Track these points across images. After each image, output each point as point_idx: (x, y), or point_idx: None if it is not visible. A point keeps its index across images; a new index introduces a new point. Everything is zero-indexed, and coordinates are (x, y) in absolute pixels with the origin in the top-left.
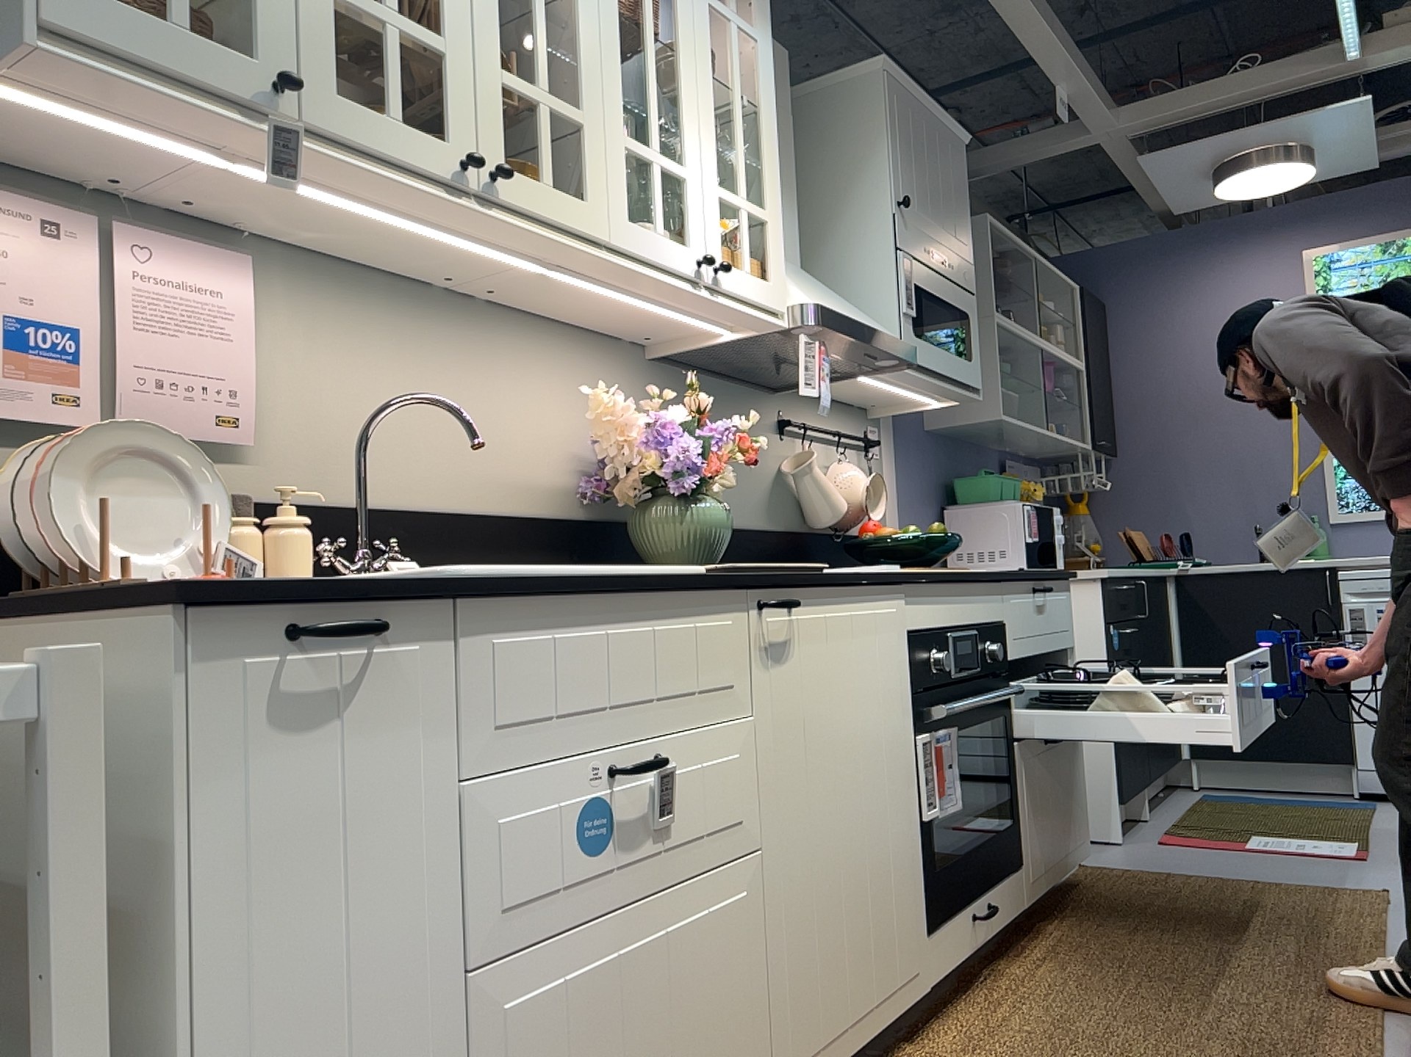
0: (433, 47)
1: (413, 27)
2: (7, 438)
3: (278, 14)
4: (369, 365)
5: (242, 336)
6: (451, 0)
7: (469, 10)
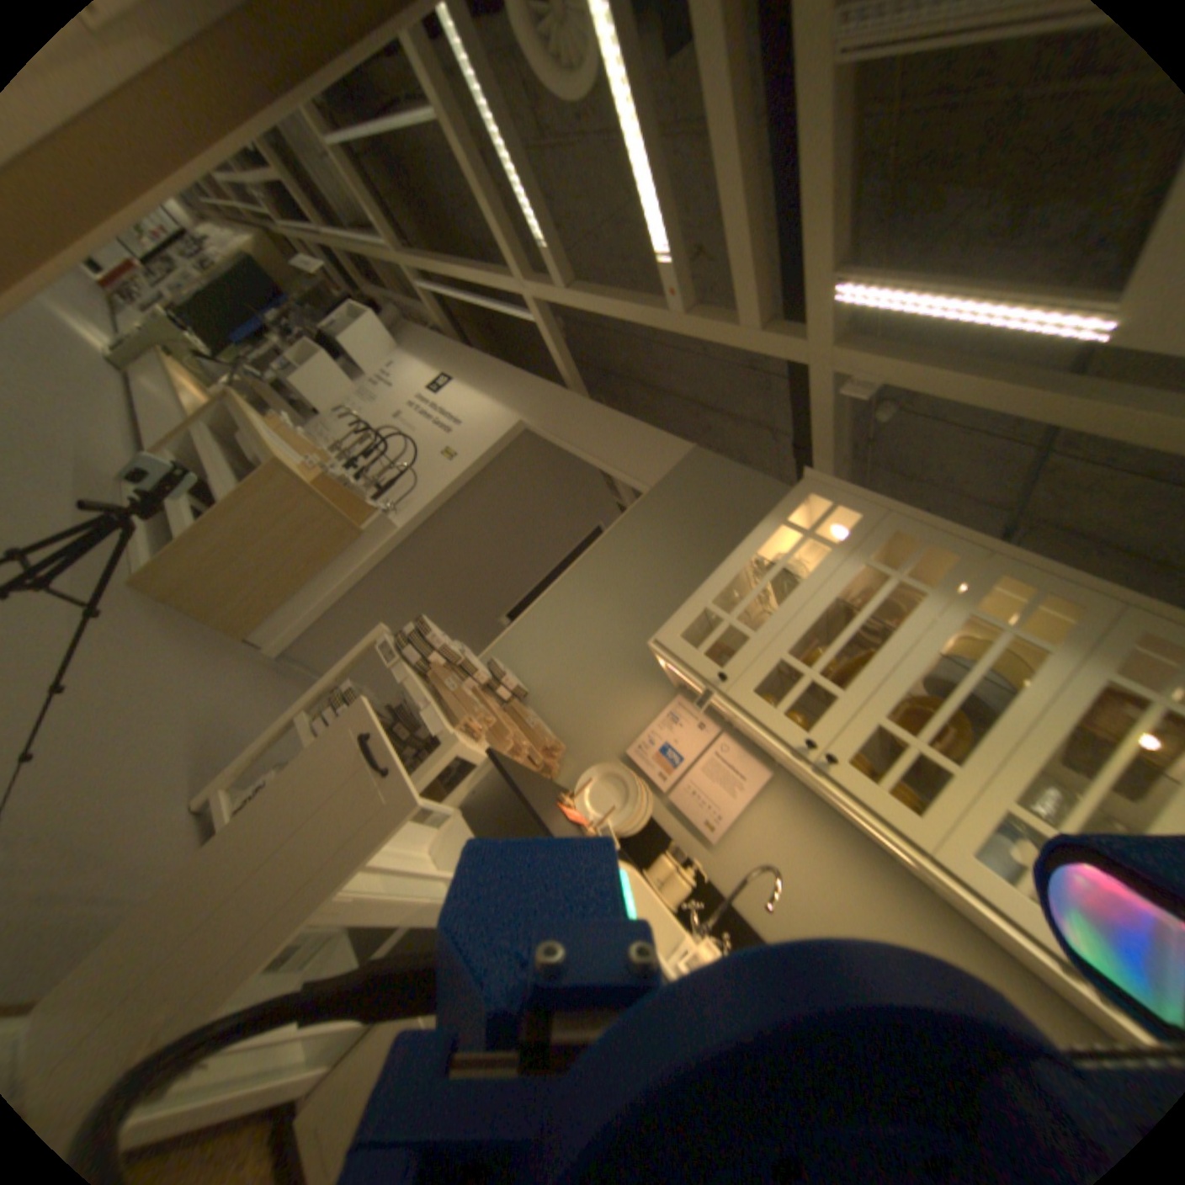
0: (834, 694)
1: (825, 682)
2: (642, 779)
3: (746, 660)
4: (812, 866)
5: (743, 802)
6: (866, 679)
7: (878, 686)
